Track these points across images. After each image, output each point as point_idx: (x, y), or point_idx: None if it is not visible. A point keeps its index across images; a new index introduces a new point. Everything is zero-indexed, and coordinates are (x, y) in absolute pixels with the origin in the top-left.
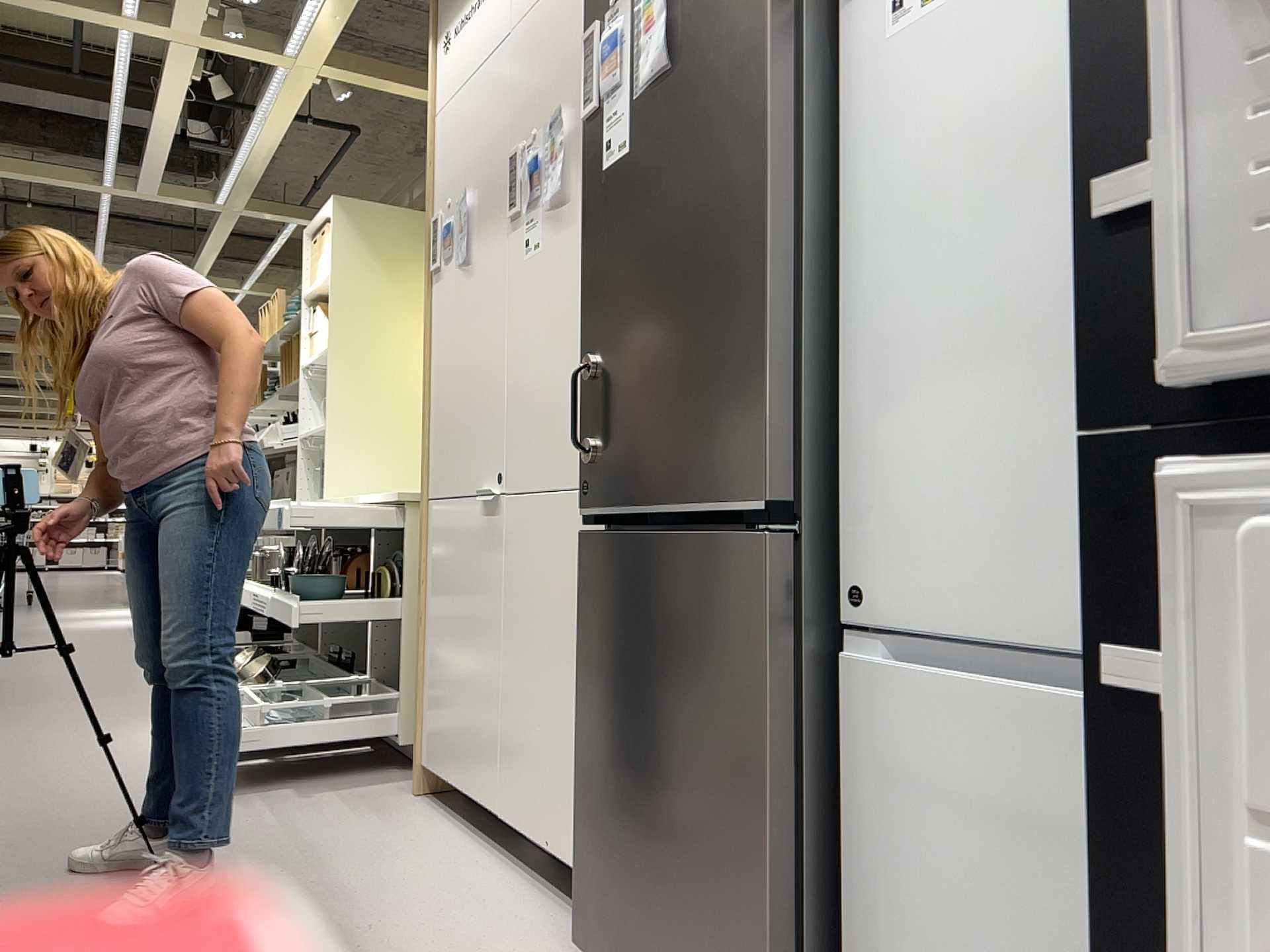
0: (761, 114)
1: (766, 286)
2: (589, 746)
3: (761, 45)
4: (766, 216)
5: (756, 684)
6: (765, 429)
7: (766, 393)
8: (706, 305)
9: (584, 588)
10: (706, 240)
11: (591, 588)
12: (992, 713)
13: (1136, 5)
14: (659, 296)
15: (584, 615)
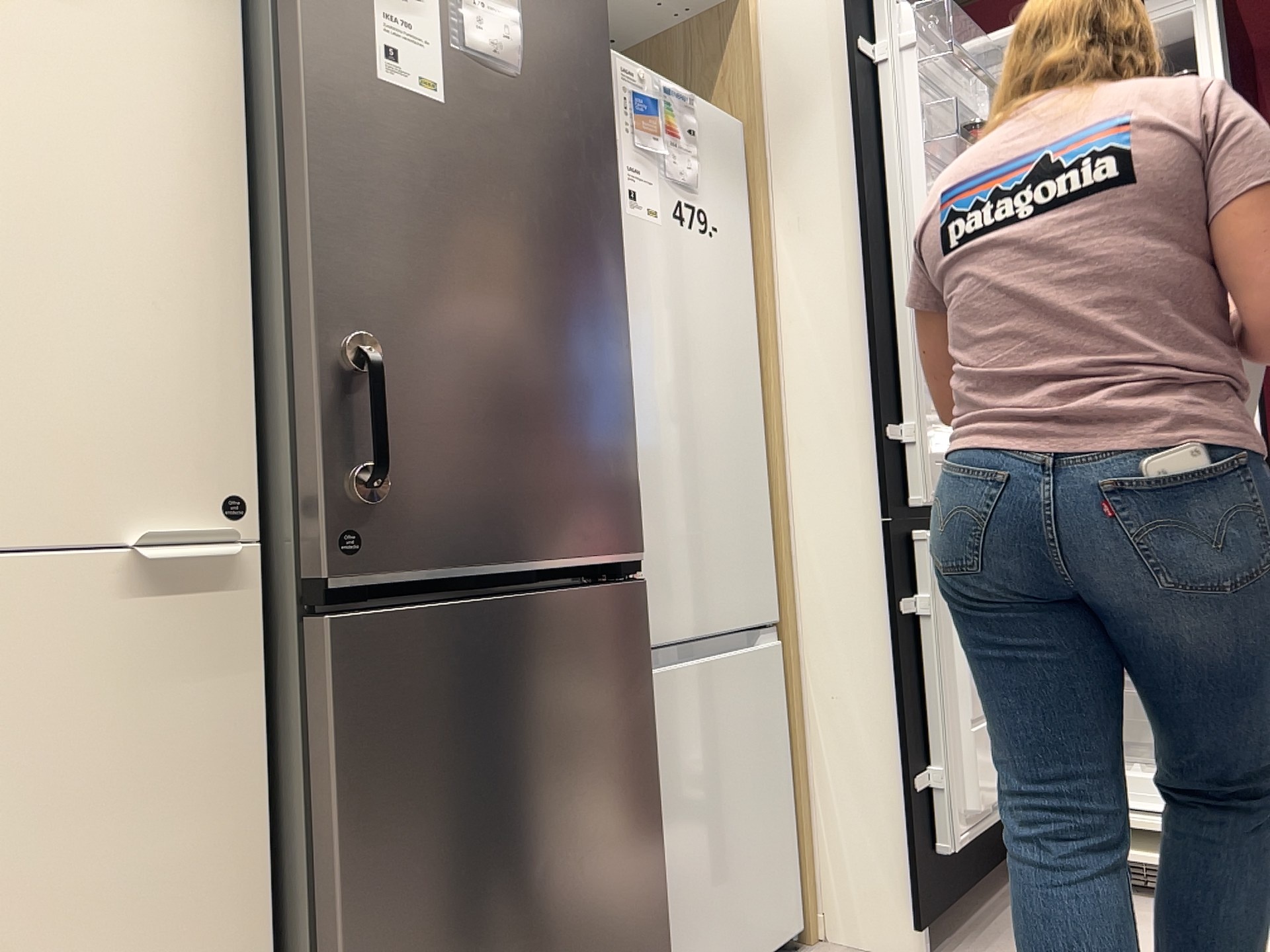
0: (614, 215)
1: (628, 367)
2: (382, 947)
3: (611, 156)
4: (624, 307)
5: (642, 712)
6: (635, 489)
7: (633, 458)
8: (573, 357)
9: (350, 702)
10: (570, 292)
11: (373, 697)
12: (705, 676)
13: (886, 362)
14: (509, 318)
15: (351, 746)
